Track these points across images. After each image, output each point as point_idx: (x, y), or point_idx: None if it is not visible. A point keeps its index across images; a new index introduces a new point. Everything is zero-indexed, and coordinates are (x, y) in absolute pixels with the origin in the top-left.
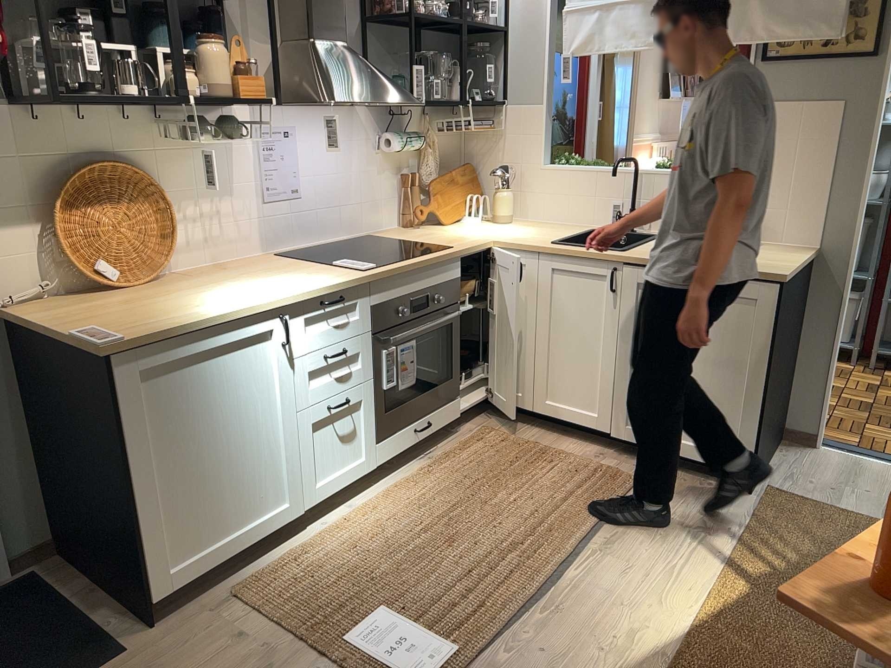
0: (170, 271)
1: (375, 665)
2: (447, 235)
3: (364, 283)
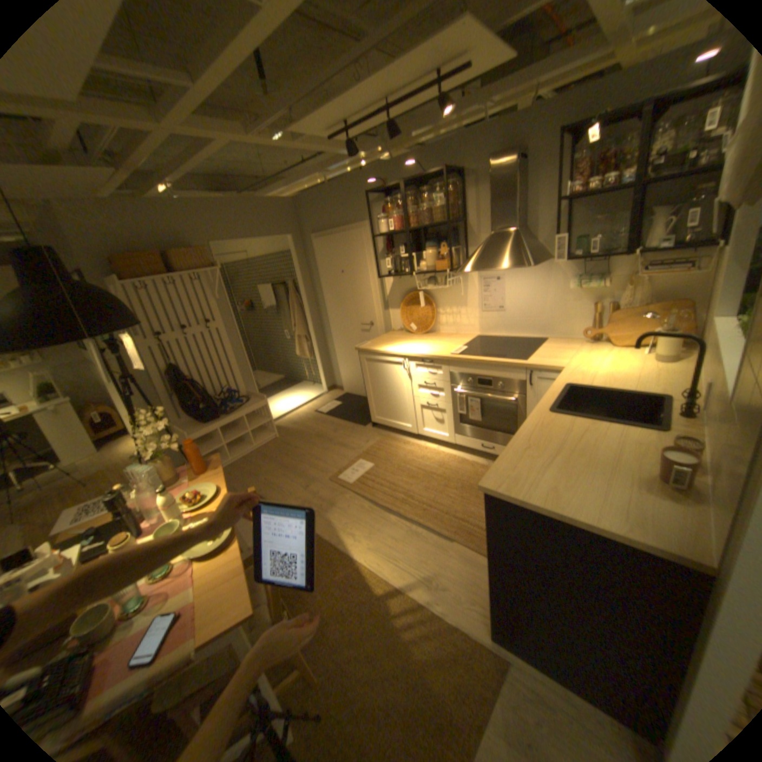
0: (437, 332)
1: (349, 467)
2: (570, 354)
3: (443, 360)
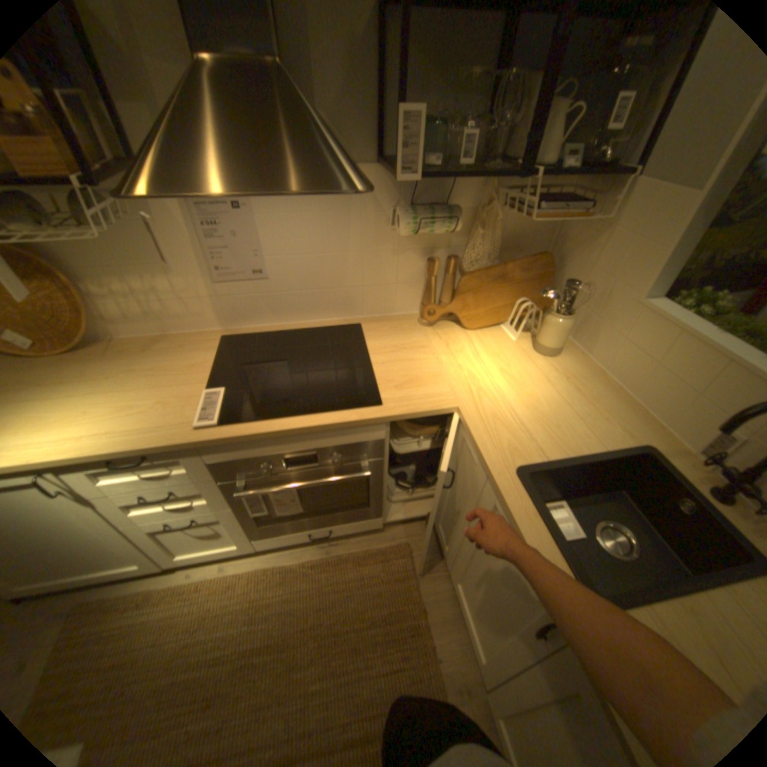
0: (107, 337)
1: None
2: (429, 360)
3: (181, 447)
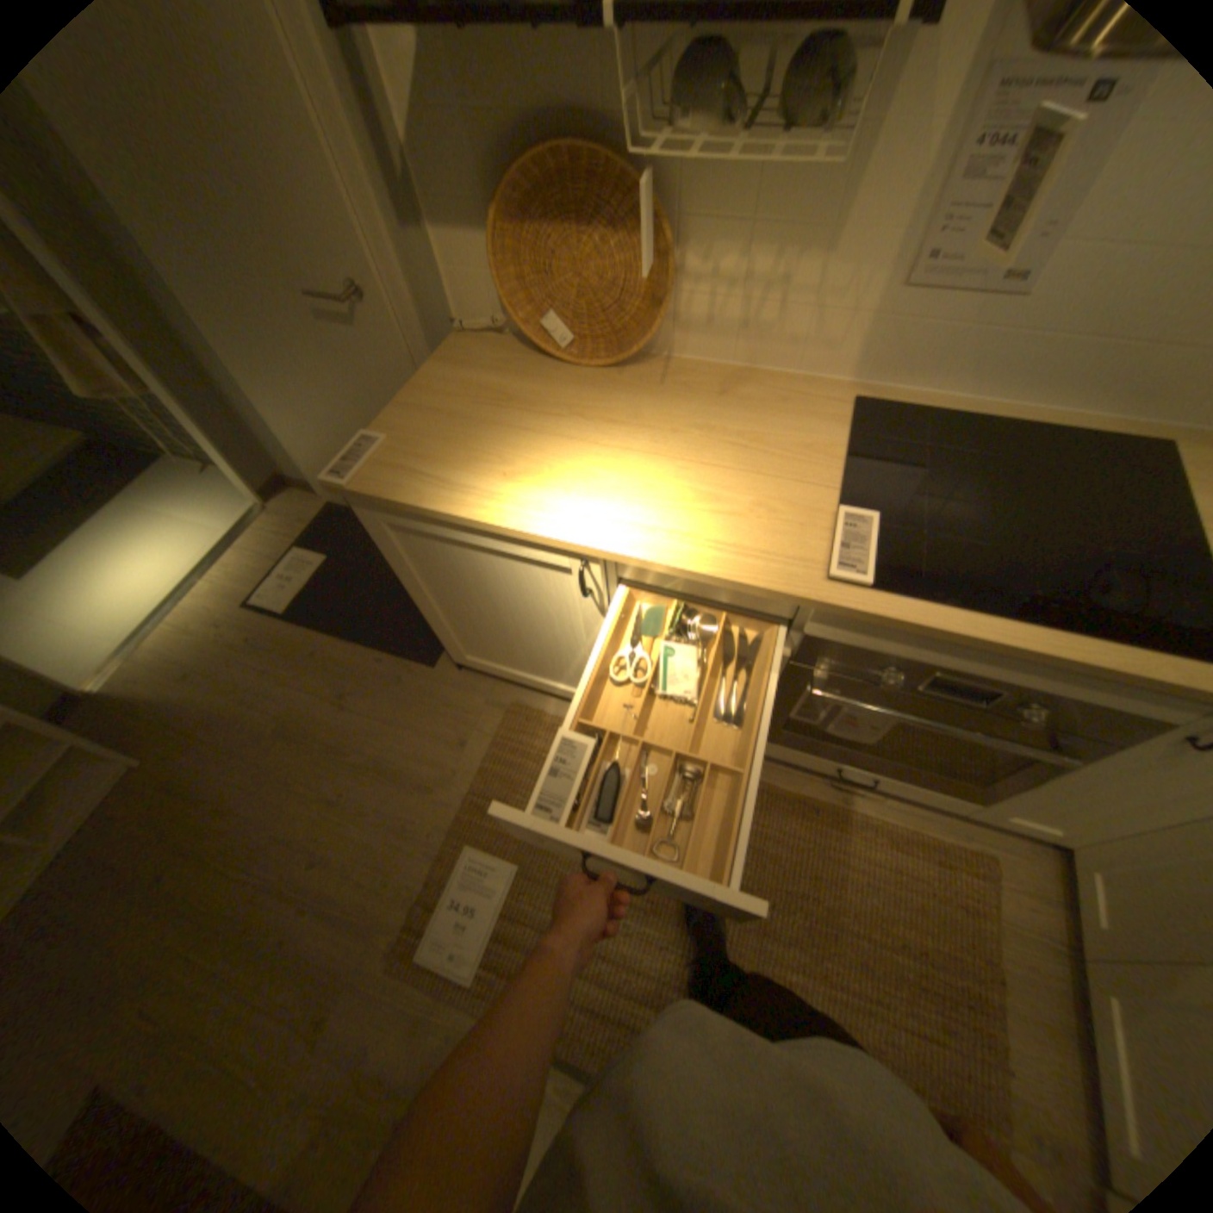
0: (665, 352)
1: (437, 894)
2: None
3: (797, 601)
